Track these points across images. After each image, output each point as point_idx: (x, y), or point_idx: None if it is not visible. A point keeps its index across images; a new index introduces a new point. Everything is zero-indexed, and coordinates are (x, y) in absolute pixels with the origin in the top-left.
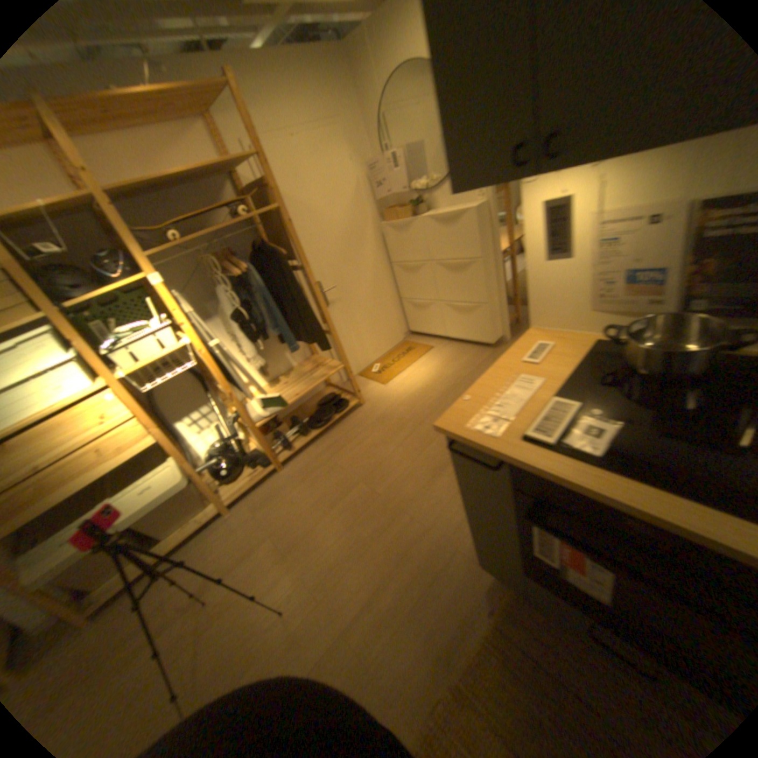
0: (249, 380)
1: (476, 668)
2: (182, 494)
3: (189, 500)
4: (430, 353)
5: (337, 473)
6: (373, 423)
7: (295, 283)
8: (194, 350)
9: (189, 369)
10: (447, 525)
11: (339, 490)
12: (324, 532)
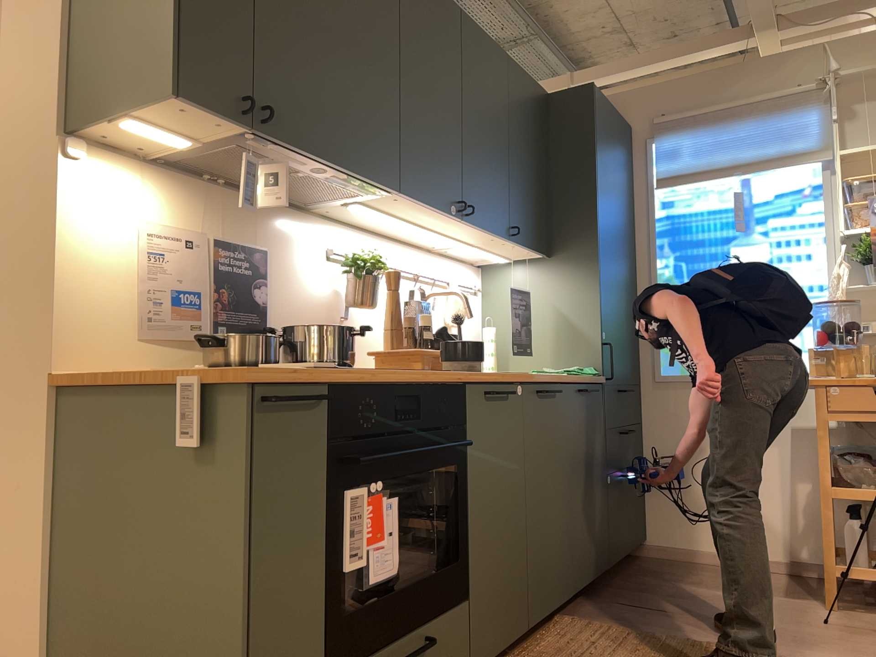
0: None
1: None
2: None
3: None
4: None
5: None
6: None
7: None
8: None
9: None
10: None
11: None
12: None
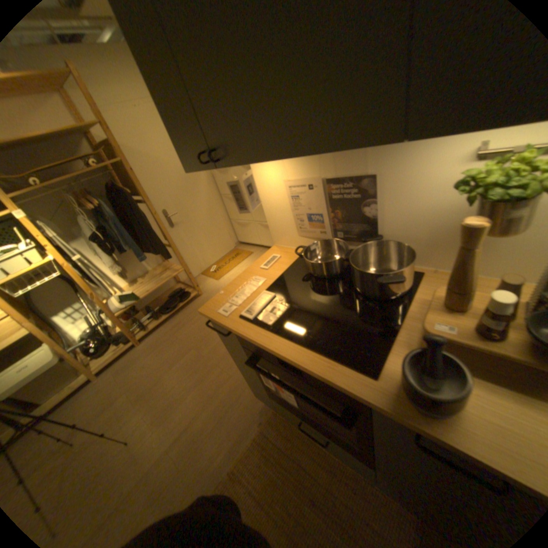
0: (108, 283)
1: (245, 458)
2: (57, 368)
3: (63, 373)
4: (251, 257)
5: (178, 344)
6: None
7: (140, 213)
8: (59, 264)
9: (62, 276)
10: None
11: (178, 356)
12: (163, 385)
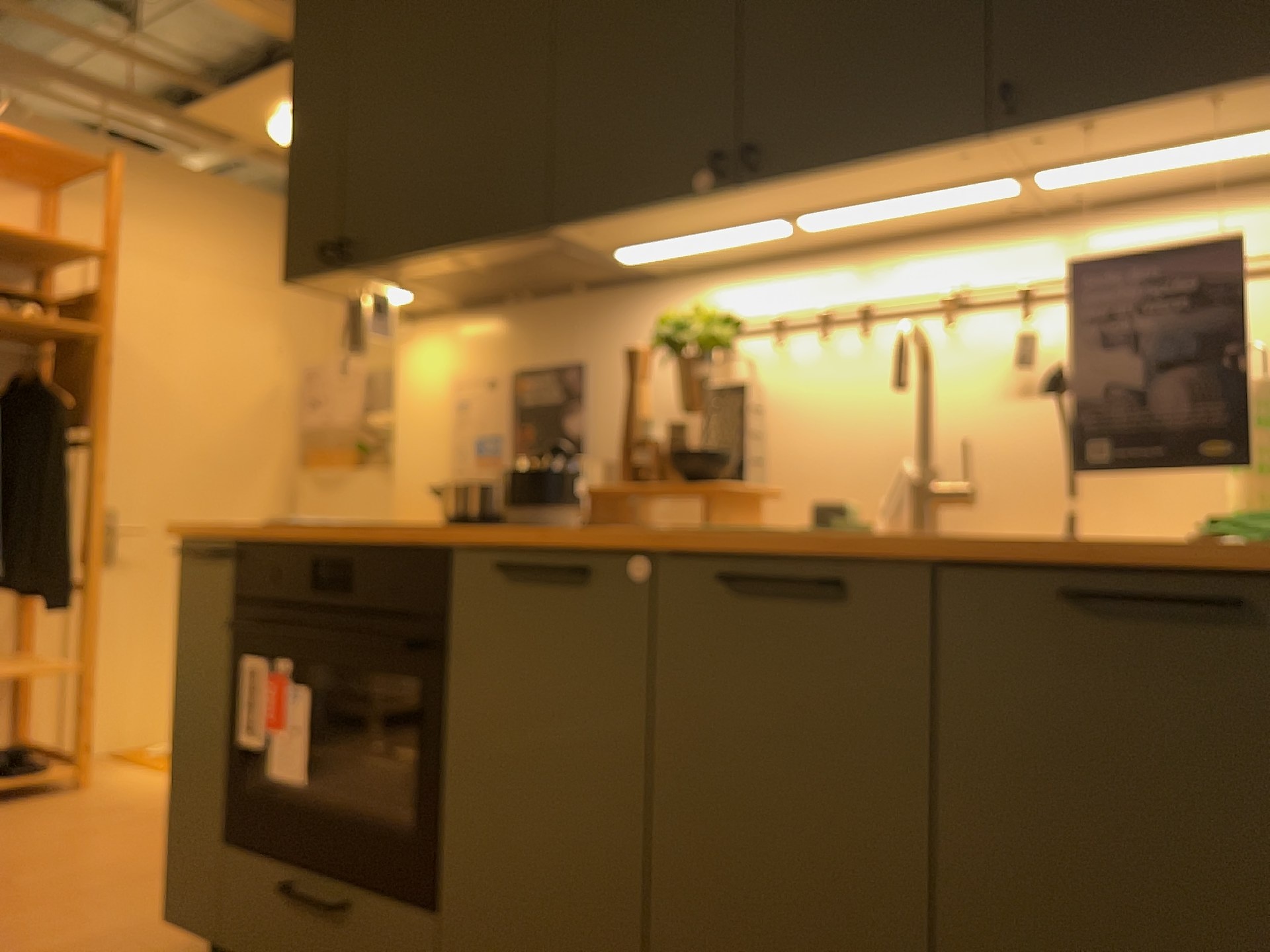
0: None
1: None
2: None
3: None
4: None
5: None
6: (83, 813)
7: (64, 456)
8: None
9: None
10: (137, 924)
11: None
12: None
